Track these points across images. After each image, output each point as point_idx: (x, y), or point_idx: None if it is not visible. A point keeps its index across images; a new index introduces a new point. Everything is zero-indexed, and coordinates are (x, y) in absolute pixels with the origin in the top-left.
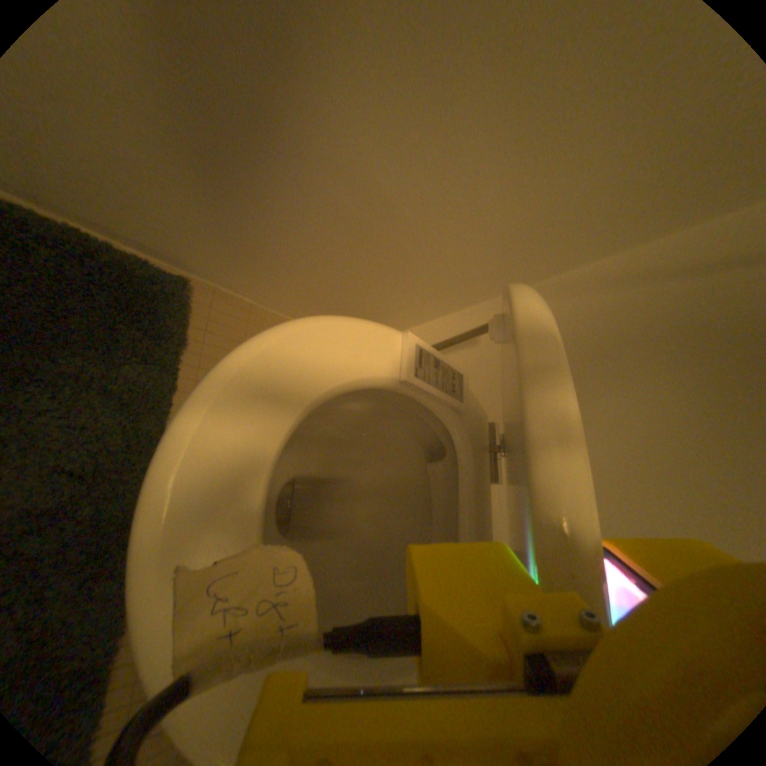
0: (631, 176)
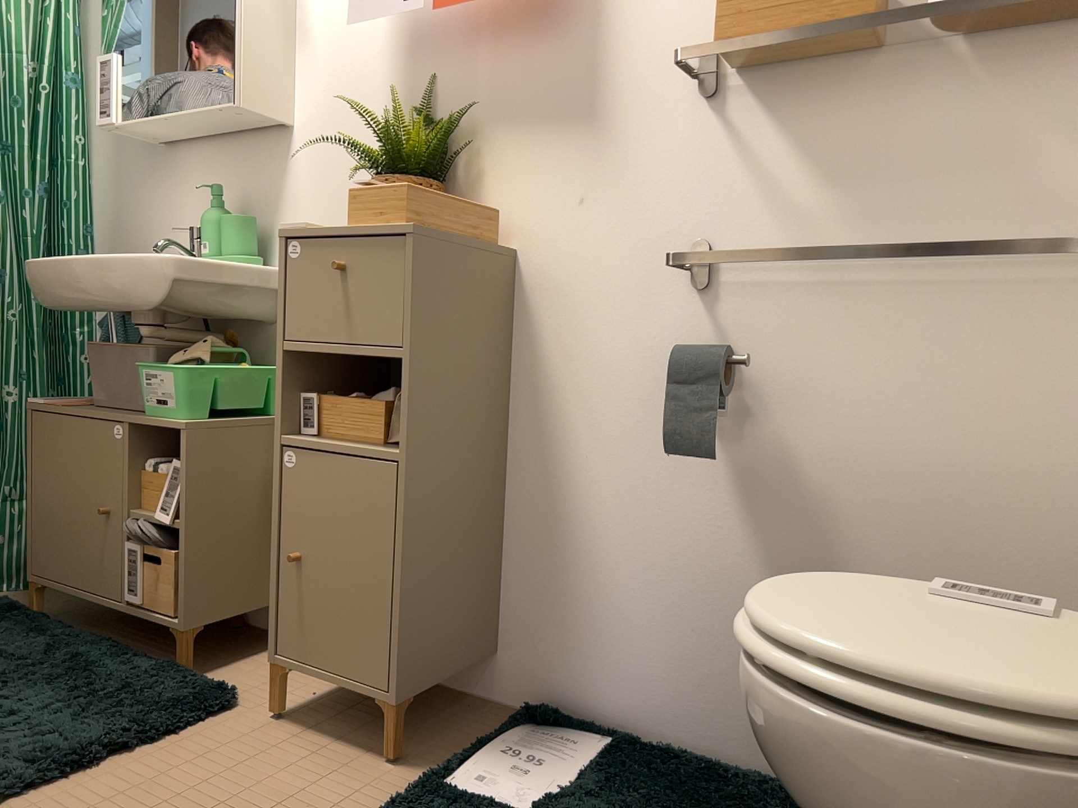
0: (1070, 435)
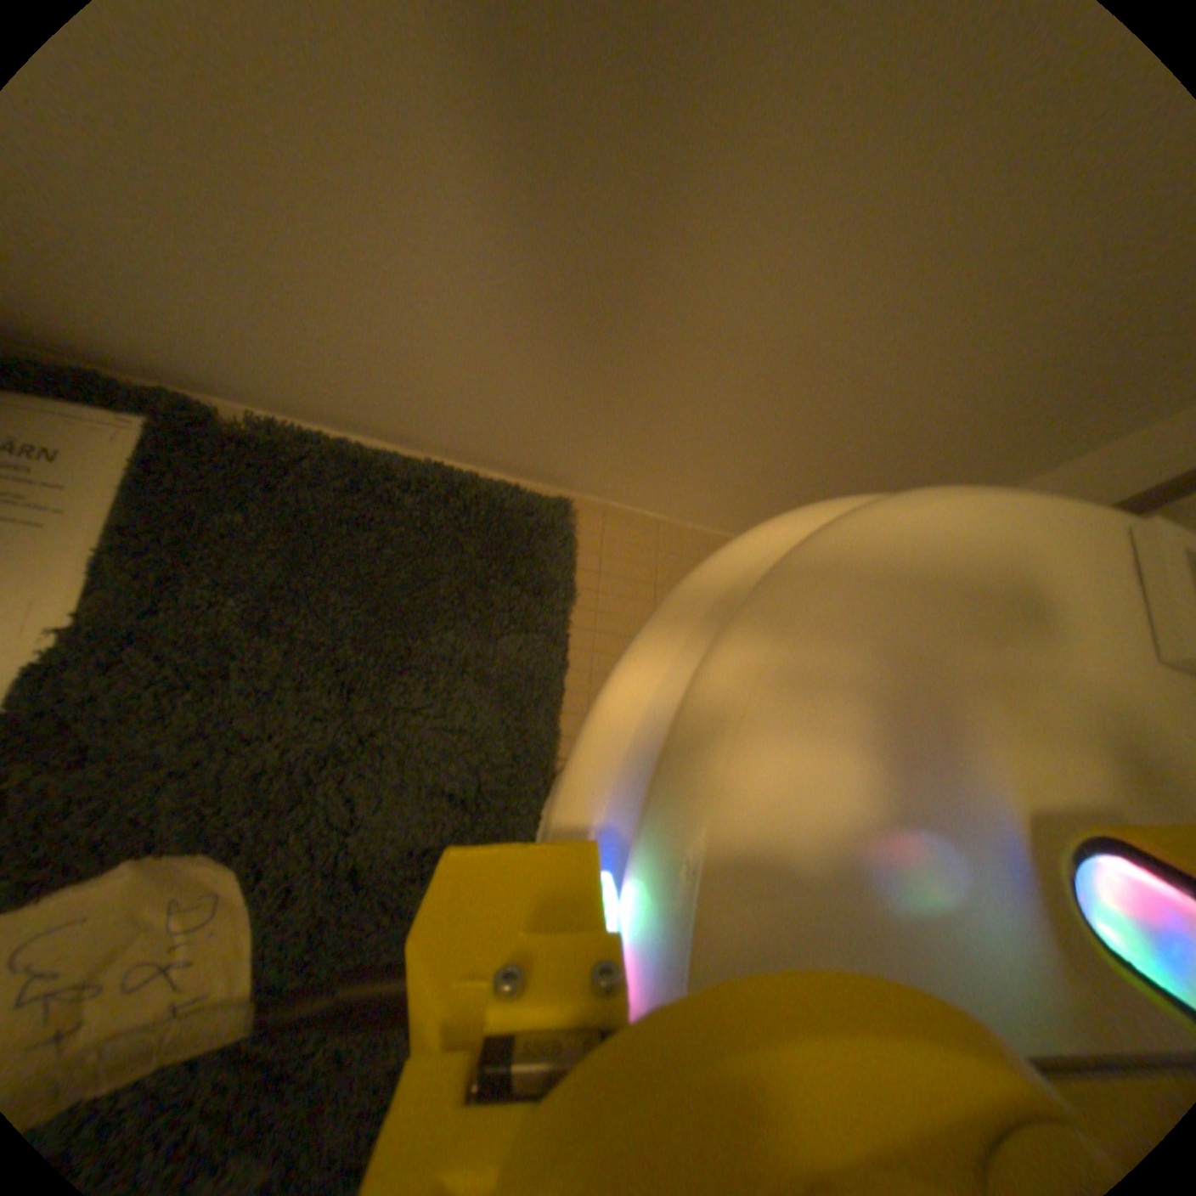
0: None
